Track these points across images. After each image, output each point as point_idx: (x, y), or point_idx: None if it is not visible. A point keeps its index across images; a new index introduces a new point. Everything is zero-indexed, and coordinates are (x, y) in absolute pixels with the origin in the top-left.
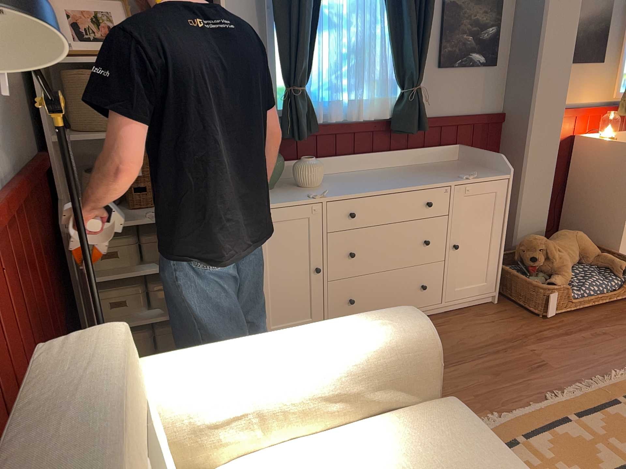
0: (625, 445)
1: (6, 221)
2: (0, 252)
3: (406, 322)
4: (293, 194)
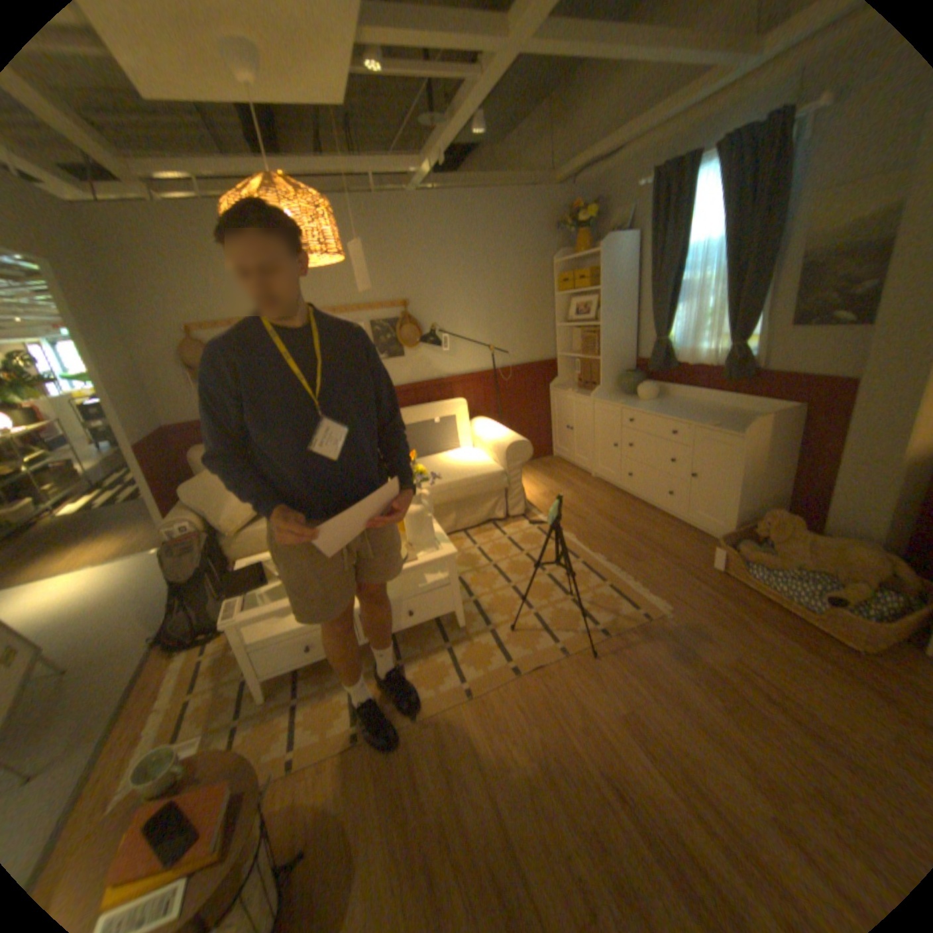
0: (562, 574)
1: (498, 377)
2: (488, 384)
3: (510, 440)
4: (620, 400)
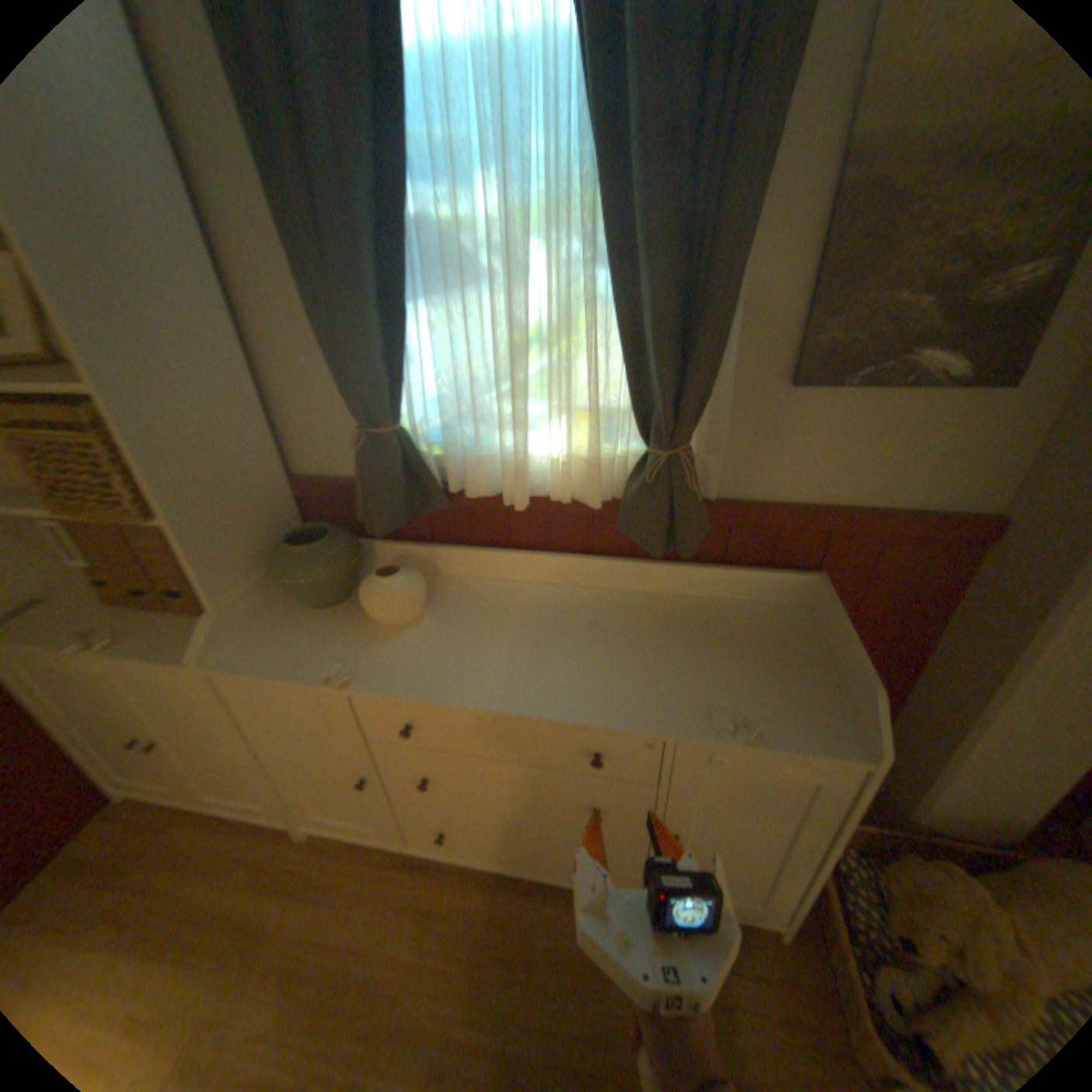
0: None
1: None
2: None
3: None
4: (322, 647)
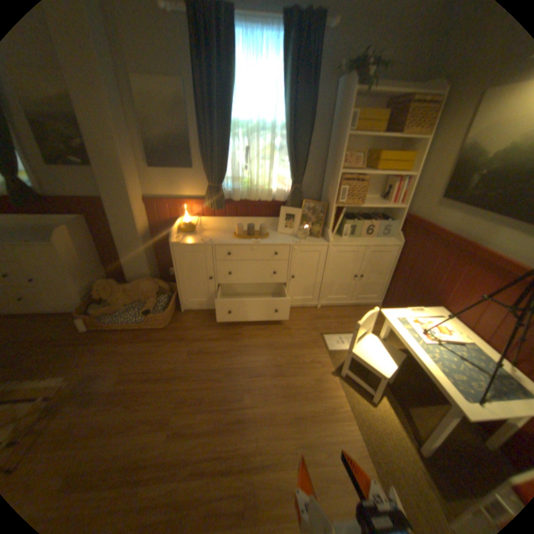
0: None
1: None
2: None
3: None
4: None
